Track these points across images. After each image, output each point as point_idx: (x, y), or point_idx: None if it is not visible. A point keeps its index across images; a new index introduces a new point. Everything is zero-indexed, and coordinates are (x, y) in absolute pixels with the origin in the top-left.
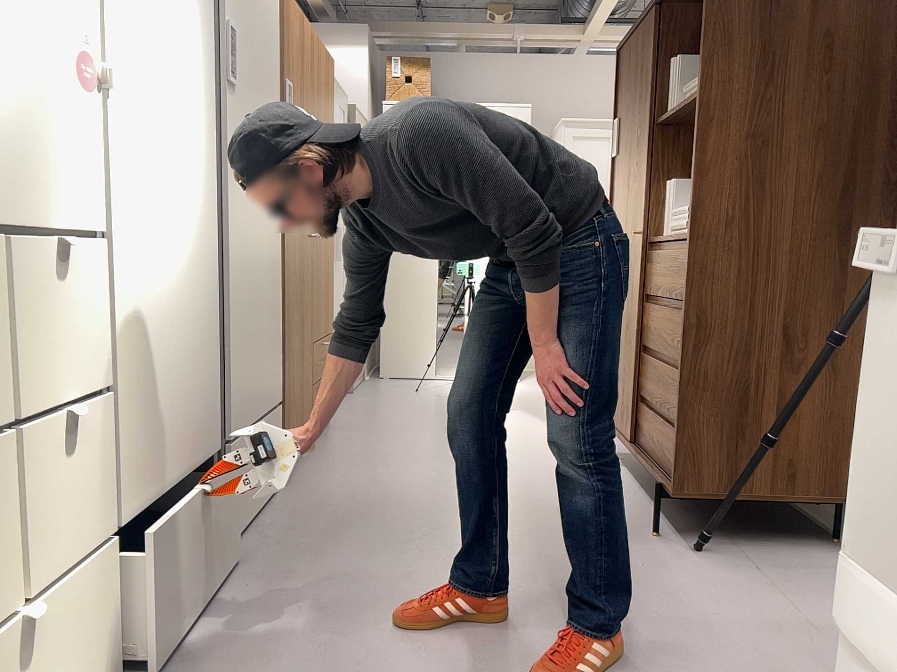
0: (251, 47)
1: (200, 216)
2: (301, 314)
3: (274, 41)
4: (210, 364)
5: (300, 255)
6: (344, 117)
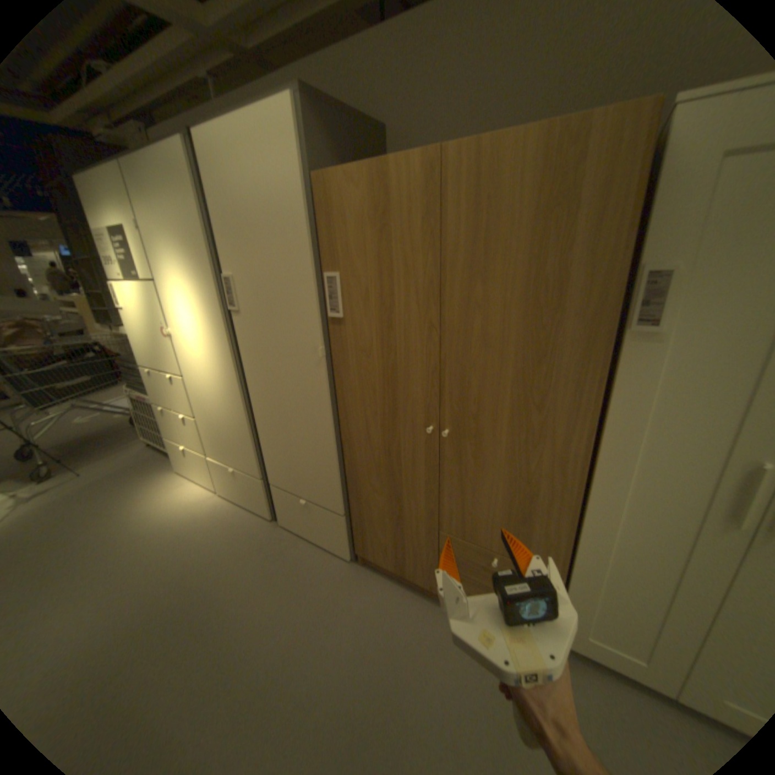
0: (258, 276)
1: (226, 378)
2: (396, 487)
3: (296, 248)
4: (247, 442)
5: (388, 436)
6: None
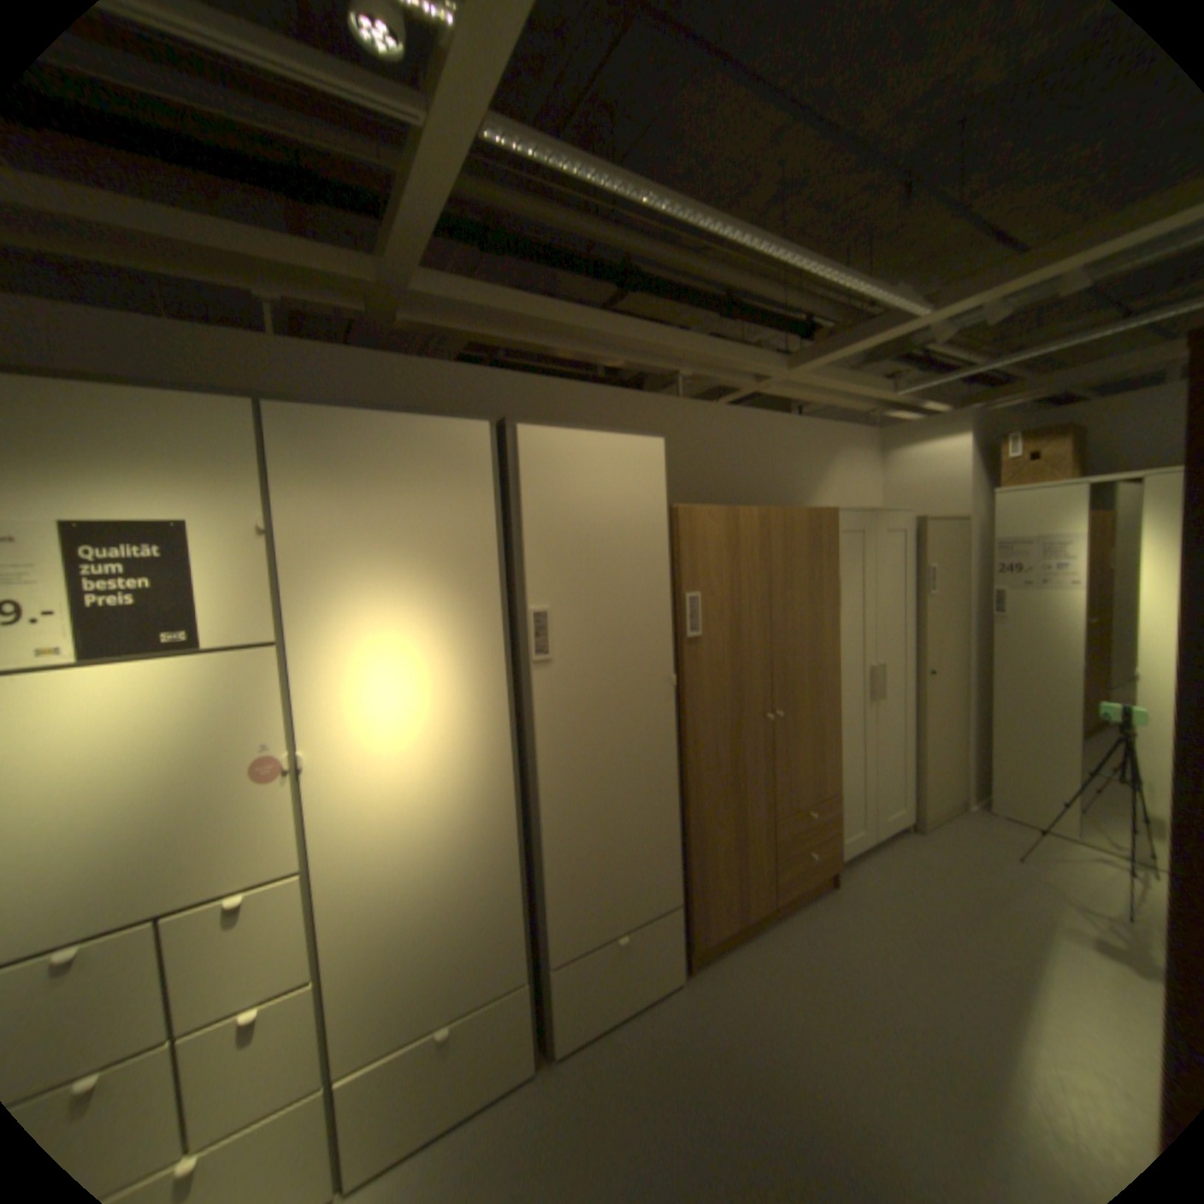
0: (596, 605)
1: (483, 796)
2: (742, 804)
3: (655, 571)
4: (508, 913)
5: (736, 748)
6: (906, 536)
